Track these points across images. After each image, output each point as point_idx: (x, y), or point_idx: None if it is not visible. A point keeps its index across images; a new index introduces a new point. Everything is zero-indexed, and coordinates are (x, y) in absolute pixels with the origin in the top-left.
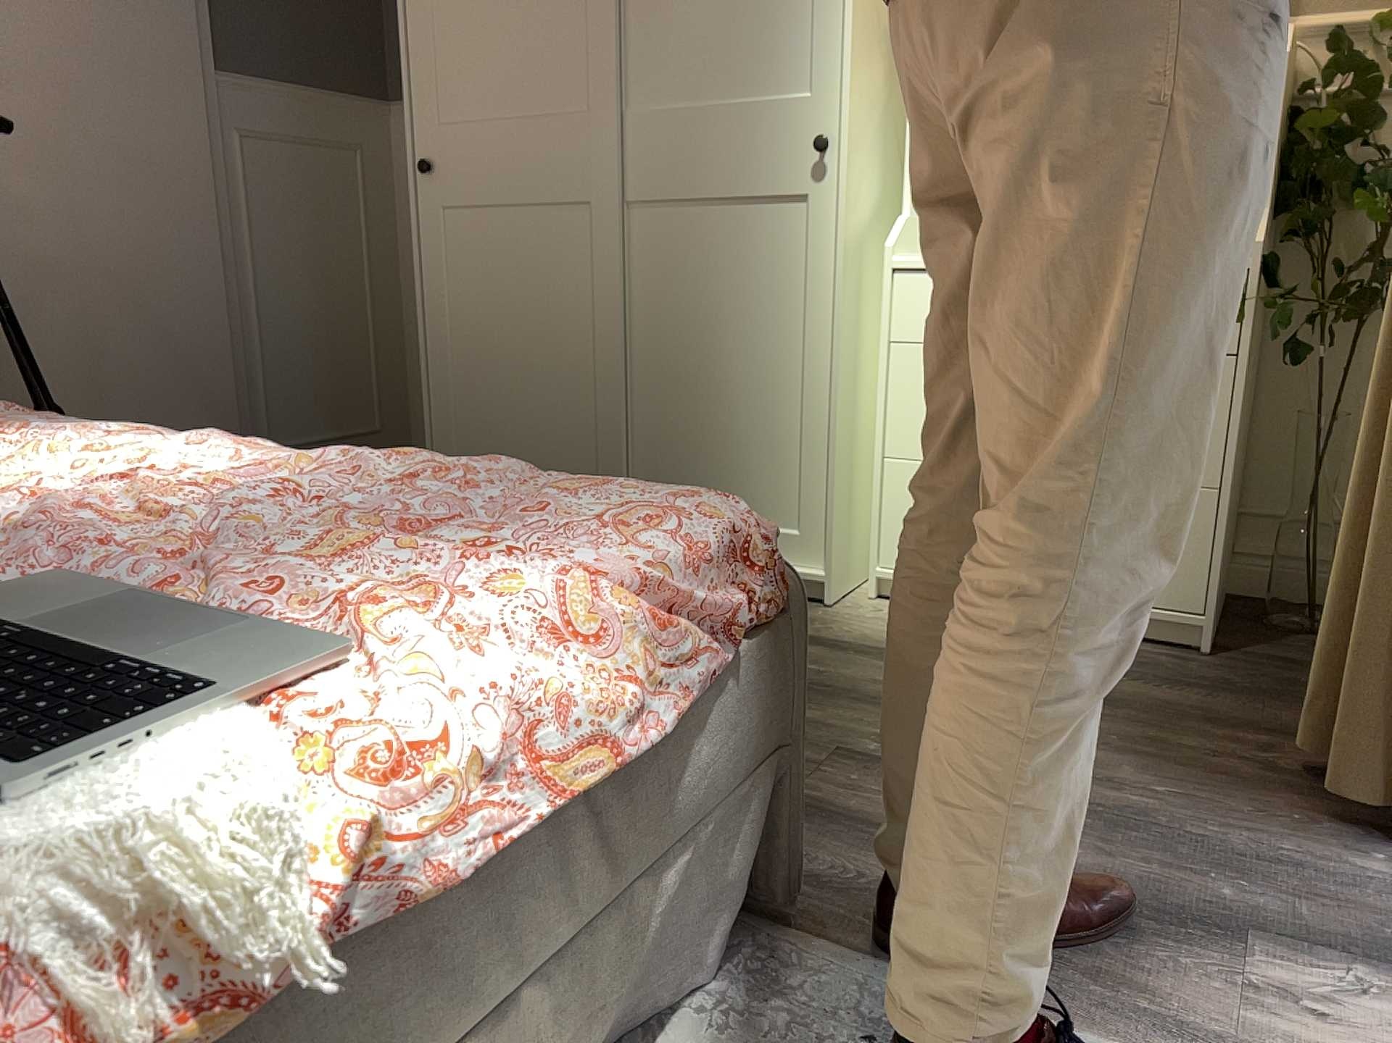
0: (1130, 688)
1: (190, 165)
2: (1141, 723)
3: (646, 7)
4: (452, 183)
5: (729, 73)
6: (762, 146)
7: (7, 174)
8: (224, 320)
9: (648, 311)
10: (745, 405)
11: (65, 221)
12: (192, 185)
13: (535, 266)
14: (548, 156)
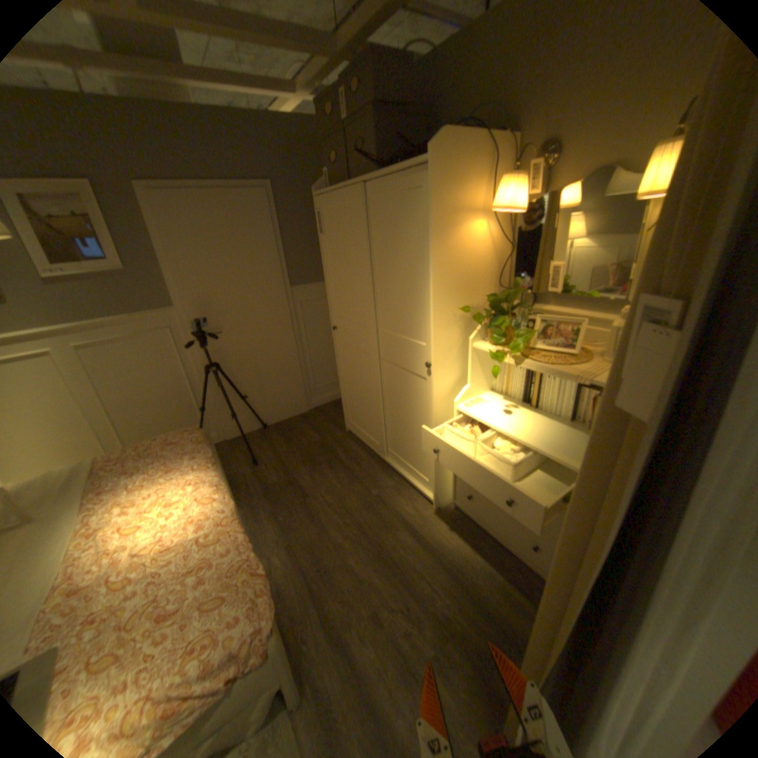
0: (508, 610)
1: (282, 319)
2: (494, 639)
3: (381, 297)
4: (341, 335)
5: (404, 328)
6: (413, 357)
7: (229, 336)
8: (296, 359)
9: (388, 394)
10: (414, 436)
11: (247, 344)
12: (283, 324)
13: (361, 368)
14: (360, 337)
